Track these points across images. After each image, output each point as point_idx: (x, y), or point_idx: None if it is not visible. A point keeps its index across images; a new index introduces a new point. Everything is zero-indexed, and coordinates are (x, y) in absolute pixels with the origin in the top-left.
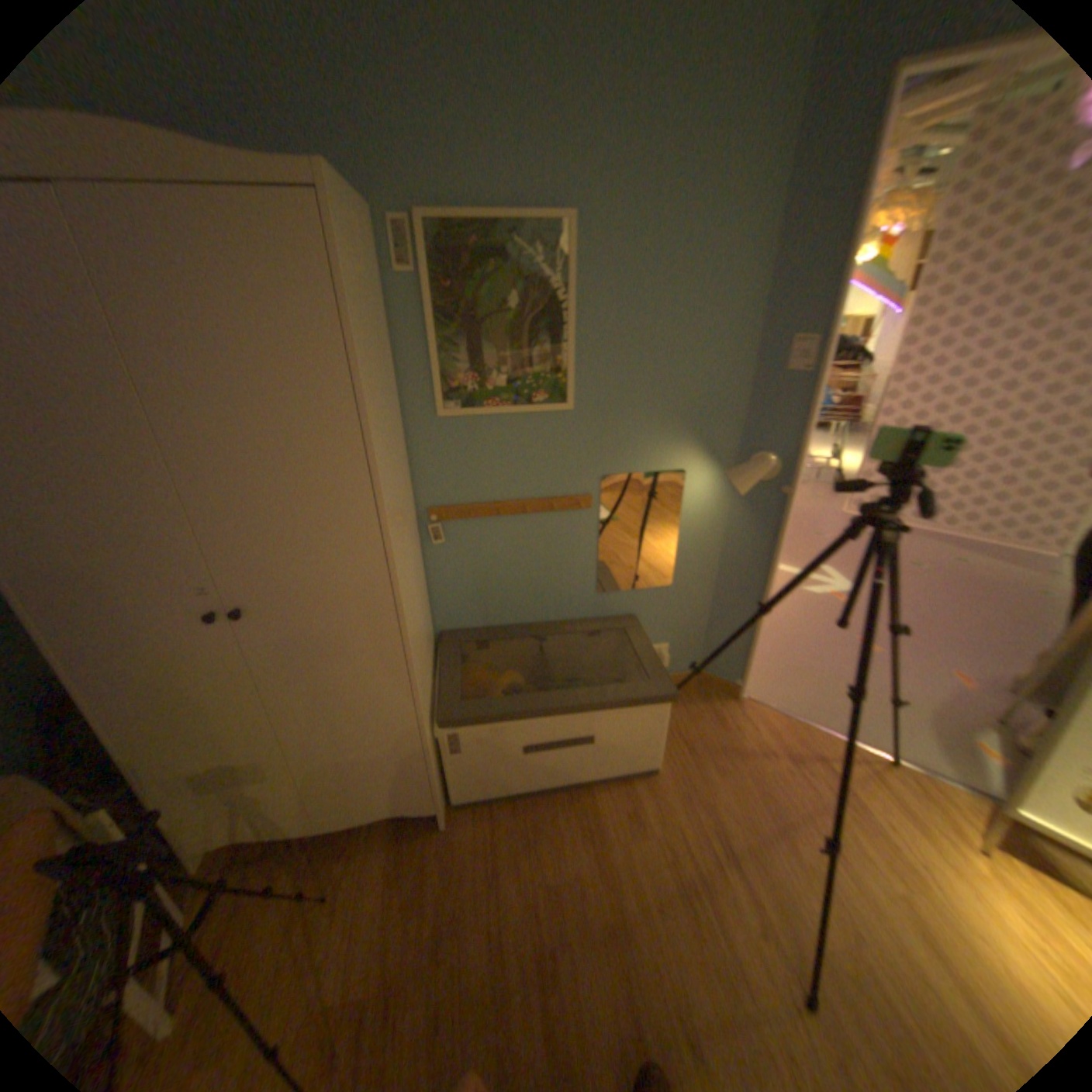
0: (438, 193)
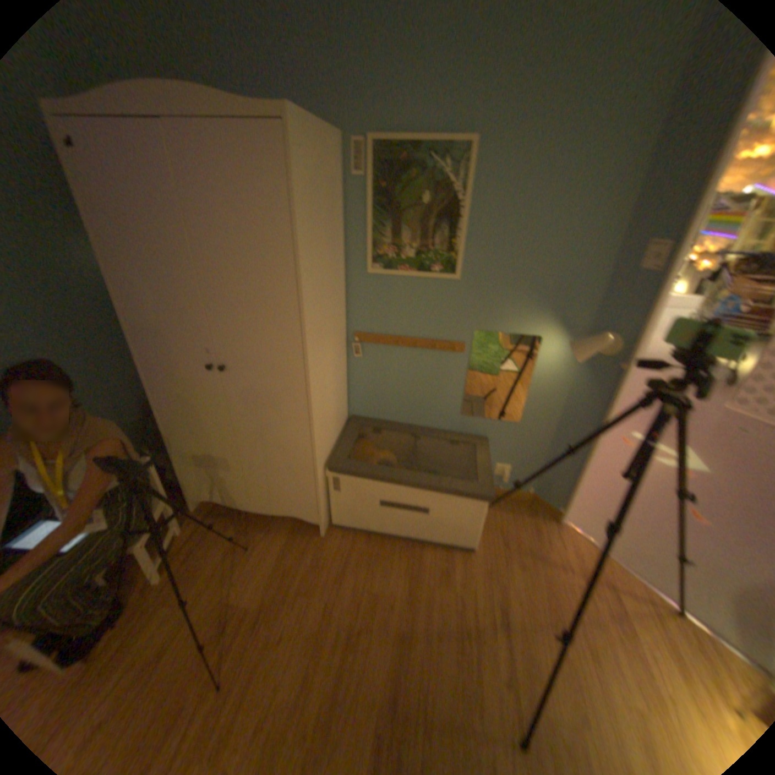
0: (385, 122)
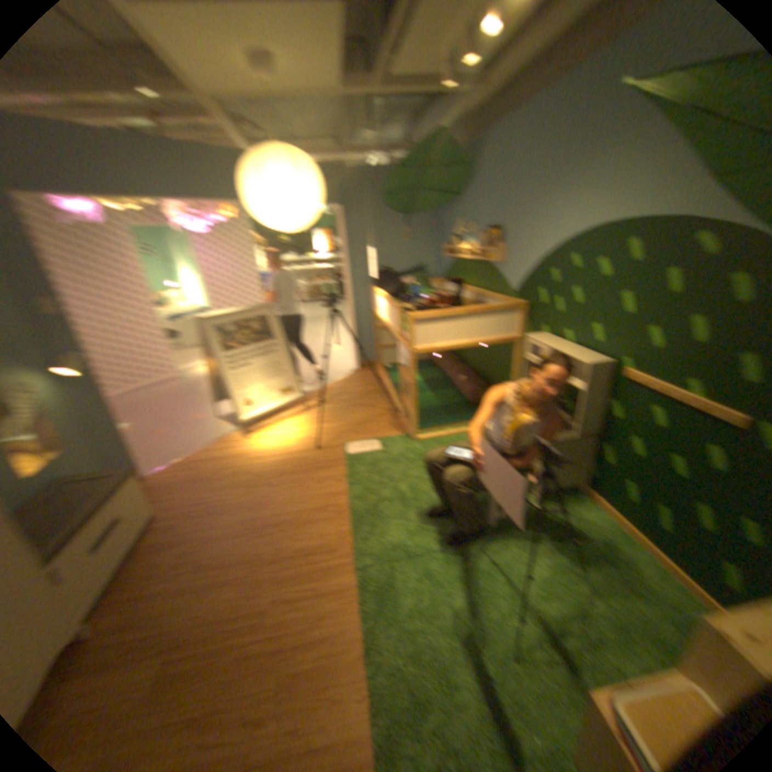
0: None
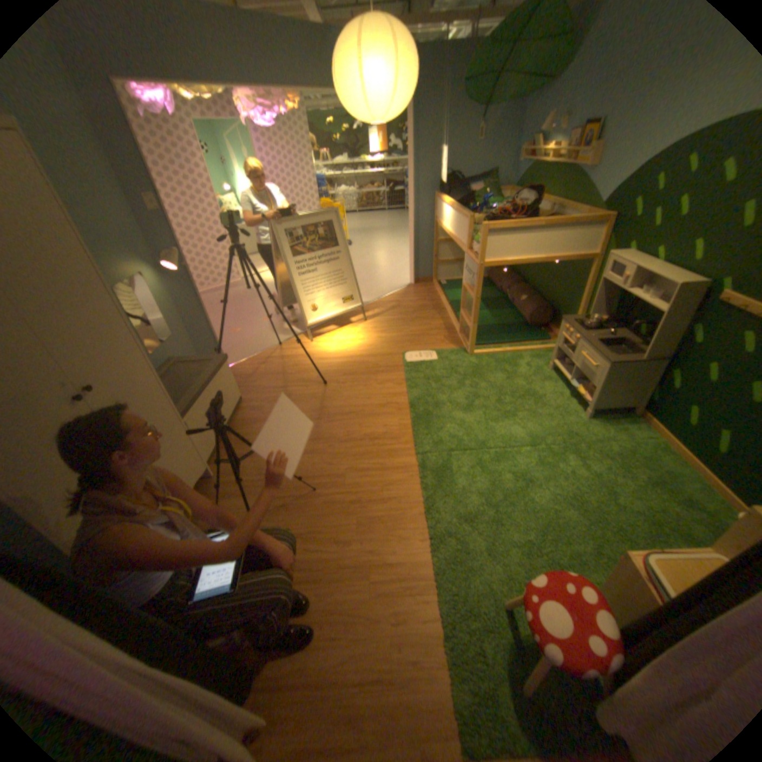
0: None
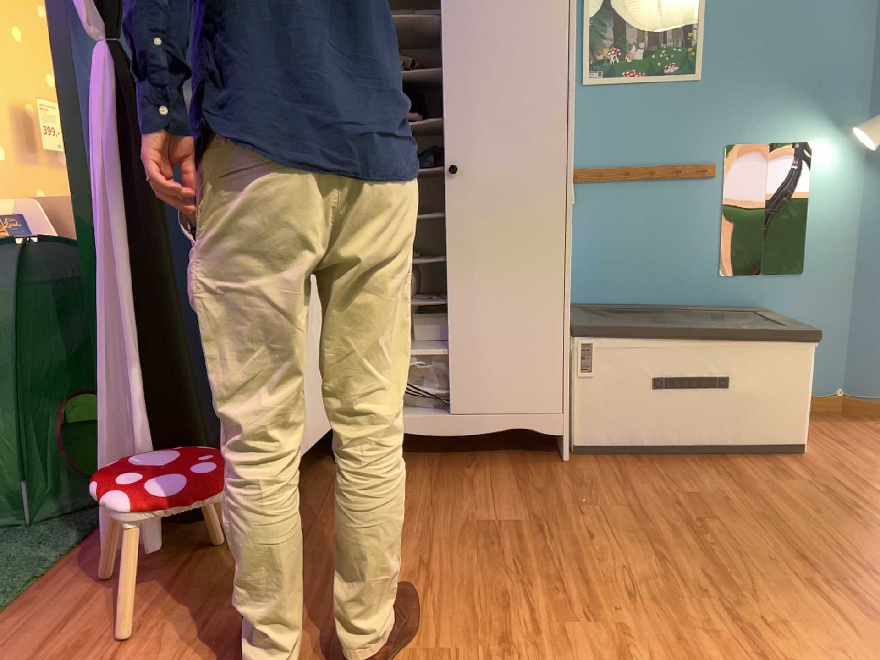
0: None
